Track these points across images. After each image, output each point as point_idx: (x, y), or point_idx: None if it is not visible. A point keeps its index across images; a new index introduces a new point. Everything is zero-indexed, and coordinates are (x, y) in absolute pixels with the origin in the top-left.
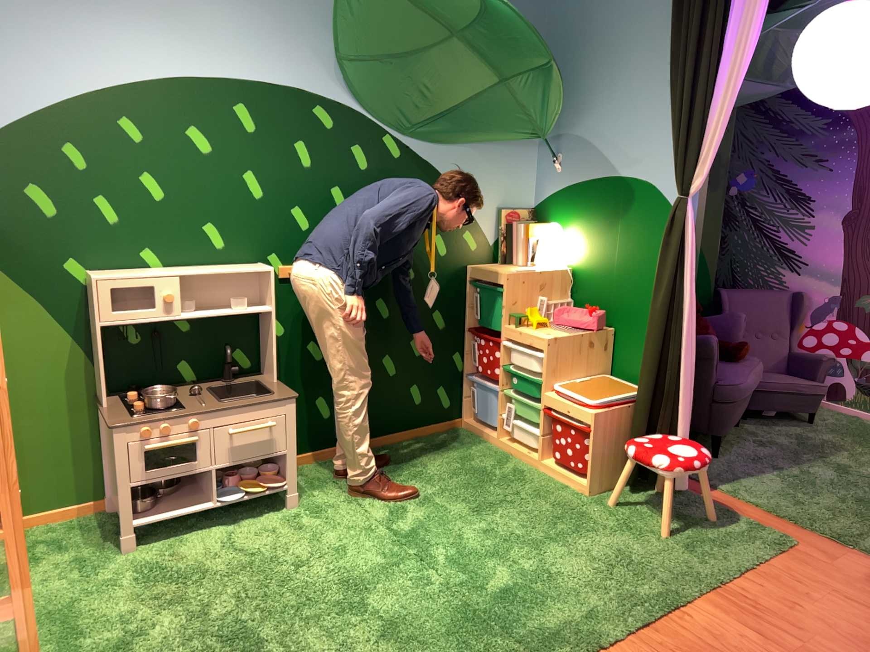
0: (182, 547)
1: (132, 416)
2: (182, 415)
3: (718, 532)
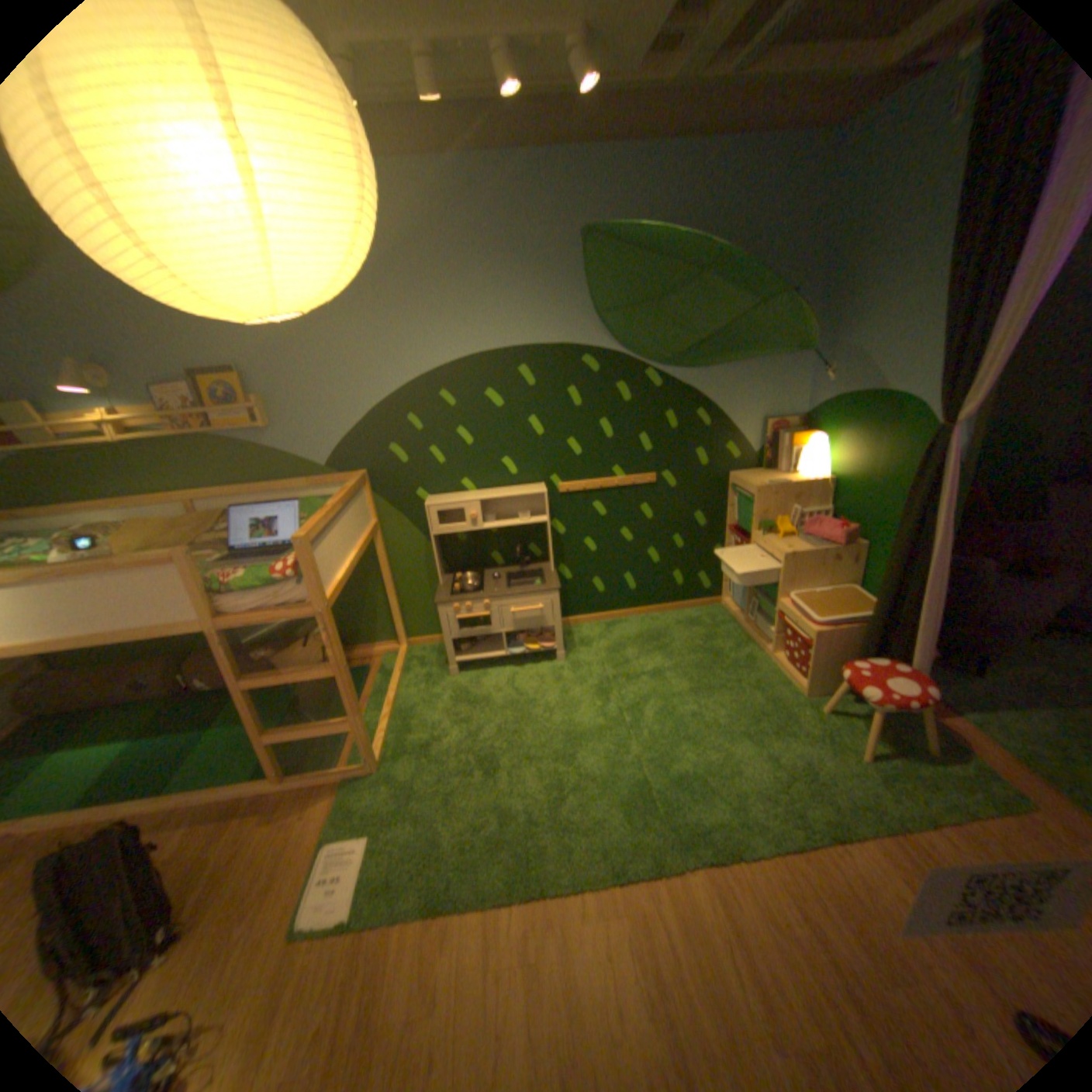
0: (484, 679)
1: (452, 594)
2: (478, 598)
3: (930, 775)
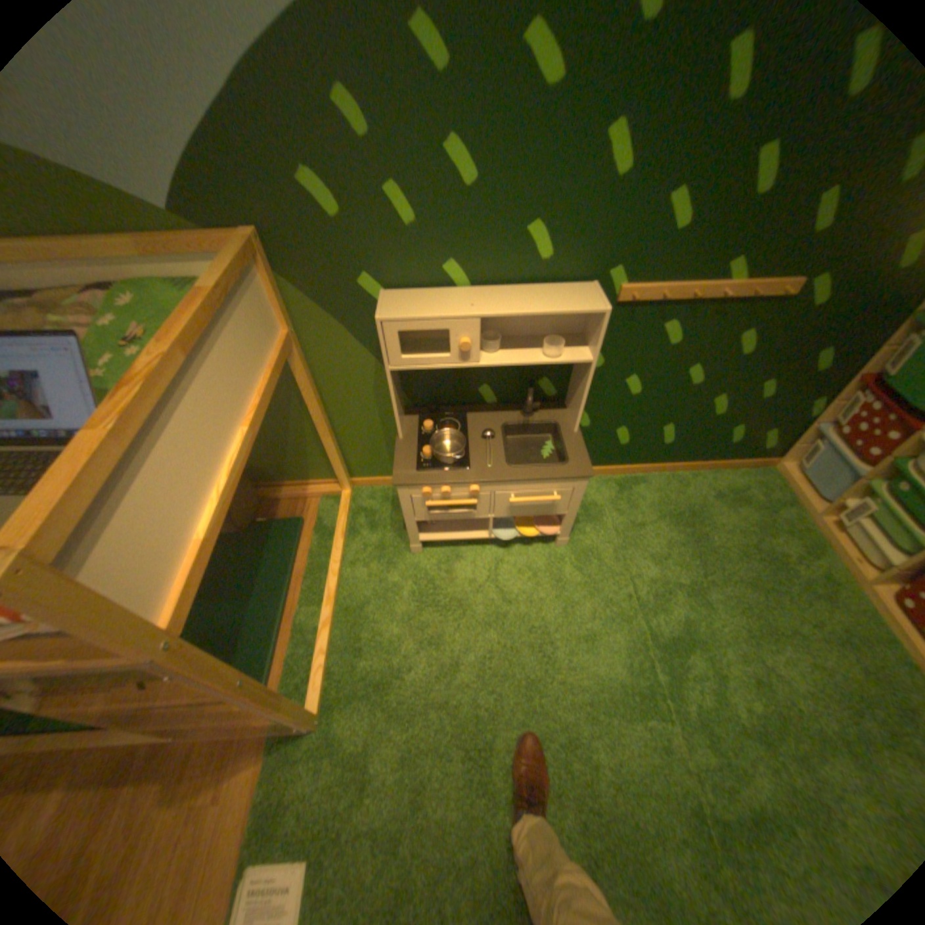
0: (457, 564)
1: (419, 464)
2: (463, 482)
3: None
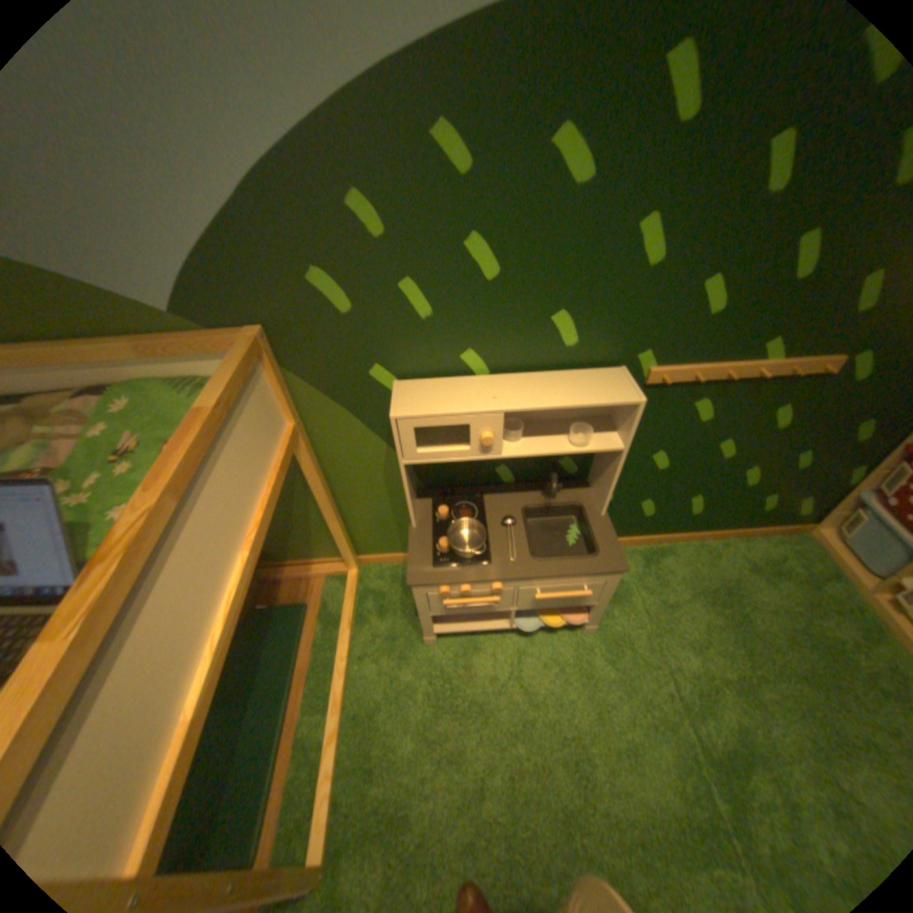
0: (475, 657)
1: (436, 557)
2: (485, 580)
3: None
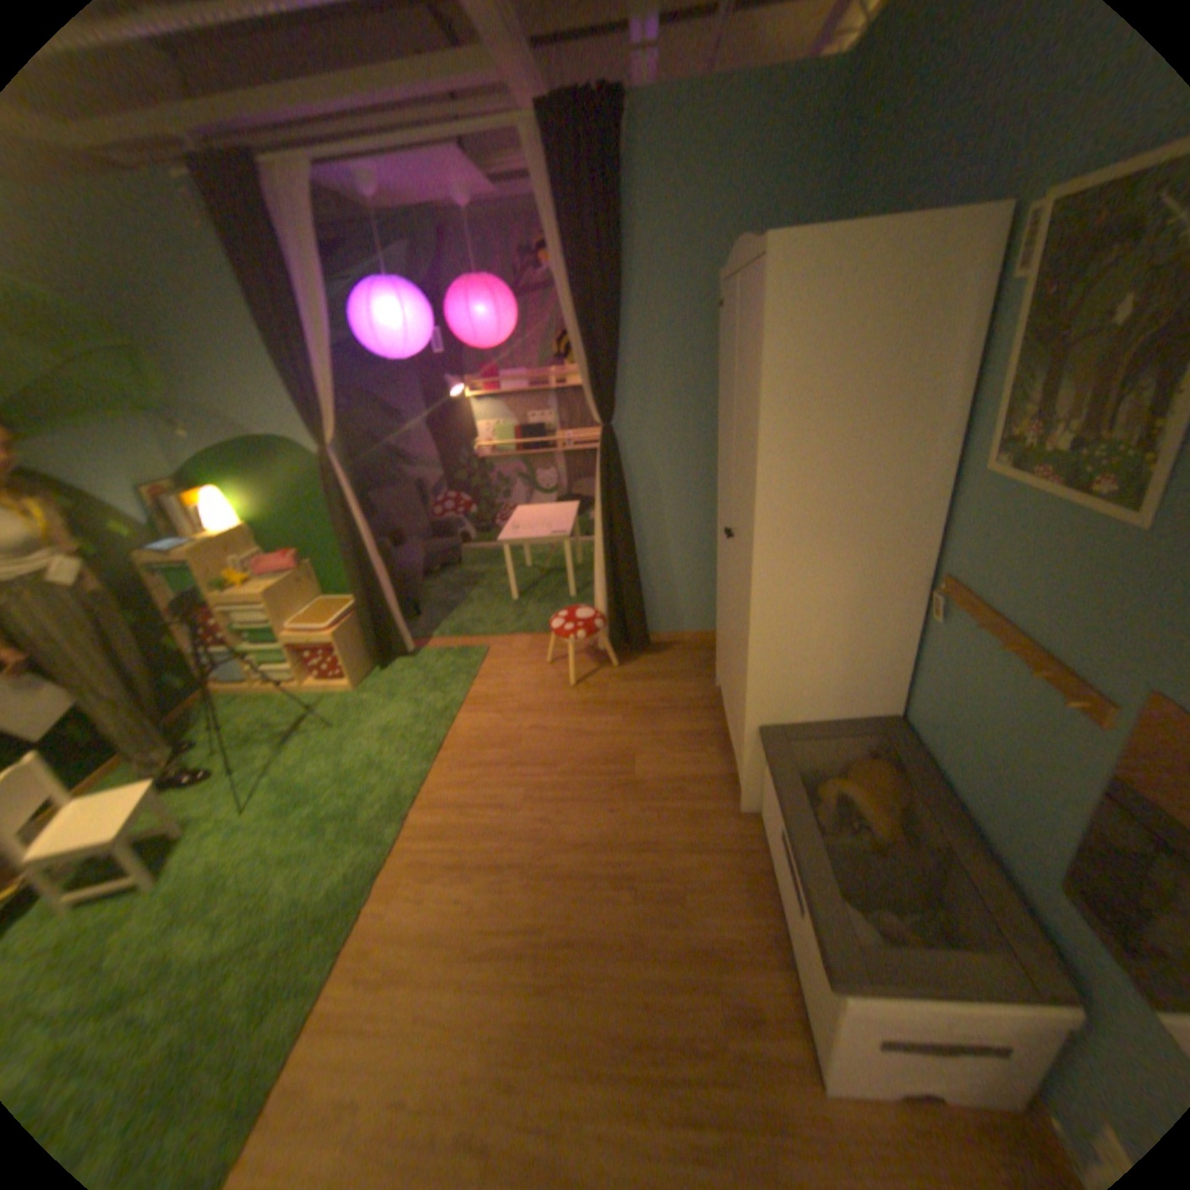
0: None
1: None
2: None
3: (449, 667)
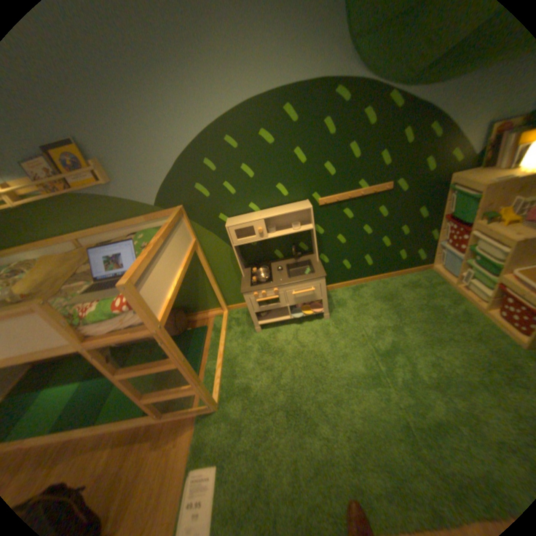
0: (277, 334)
1: (251, 284)
2: (269, 287)
3: None
